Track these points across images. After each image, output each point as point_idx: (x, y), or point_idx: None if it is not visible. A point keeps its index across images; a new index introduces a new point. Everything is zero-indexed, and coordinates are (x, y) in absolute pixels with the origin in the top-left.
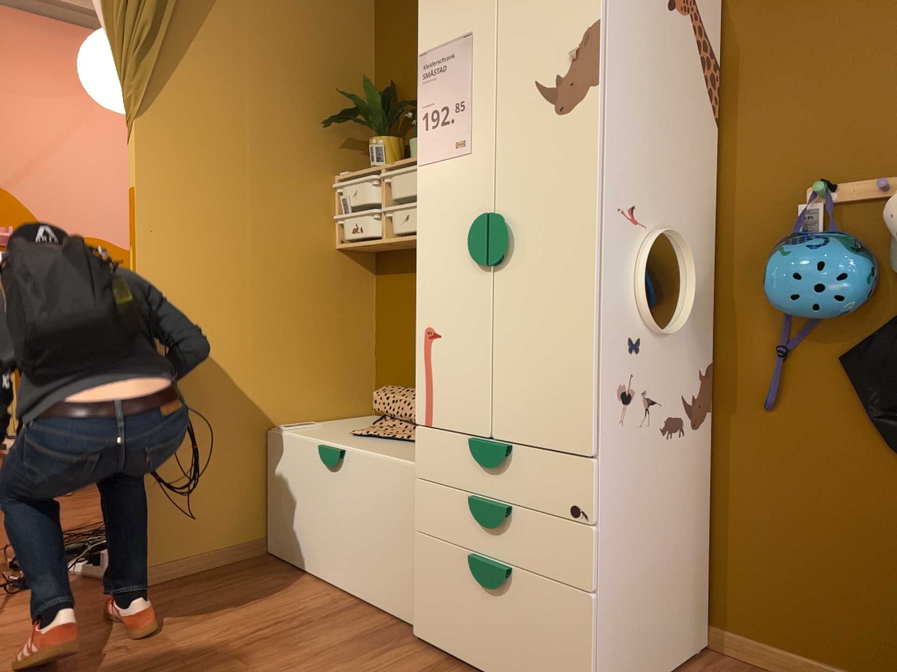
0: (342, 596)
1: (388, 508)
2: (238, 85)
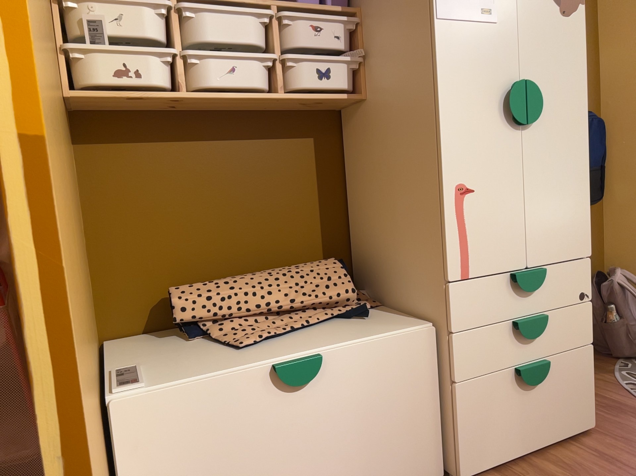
0: None
1: (396, 387)
2: None
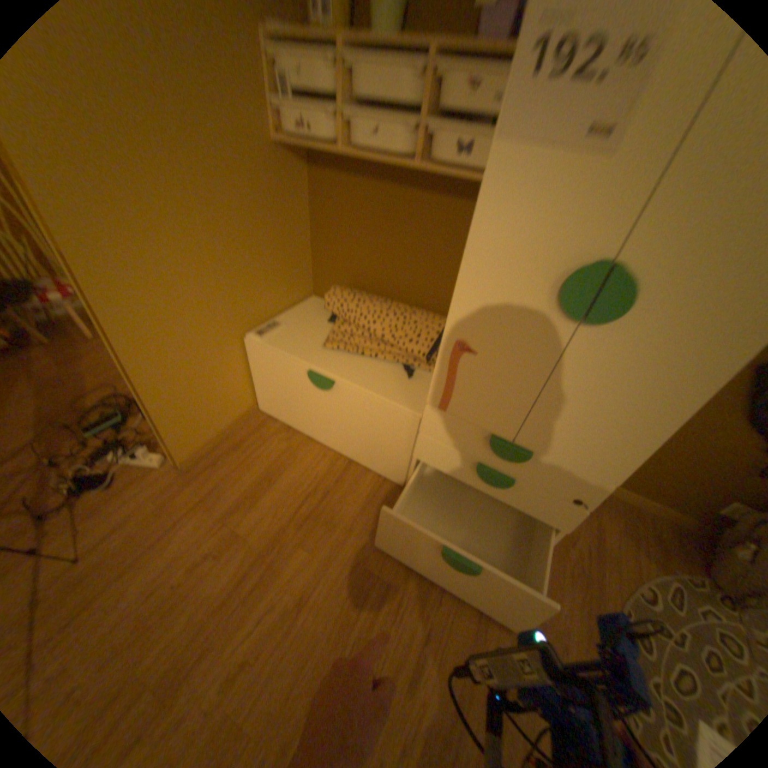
0: (337, 455)
1: (381, 427)
2: None
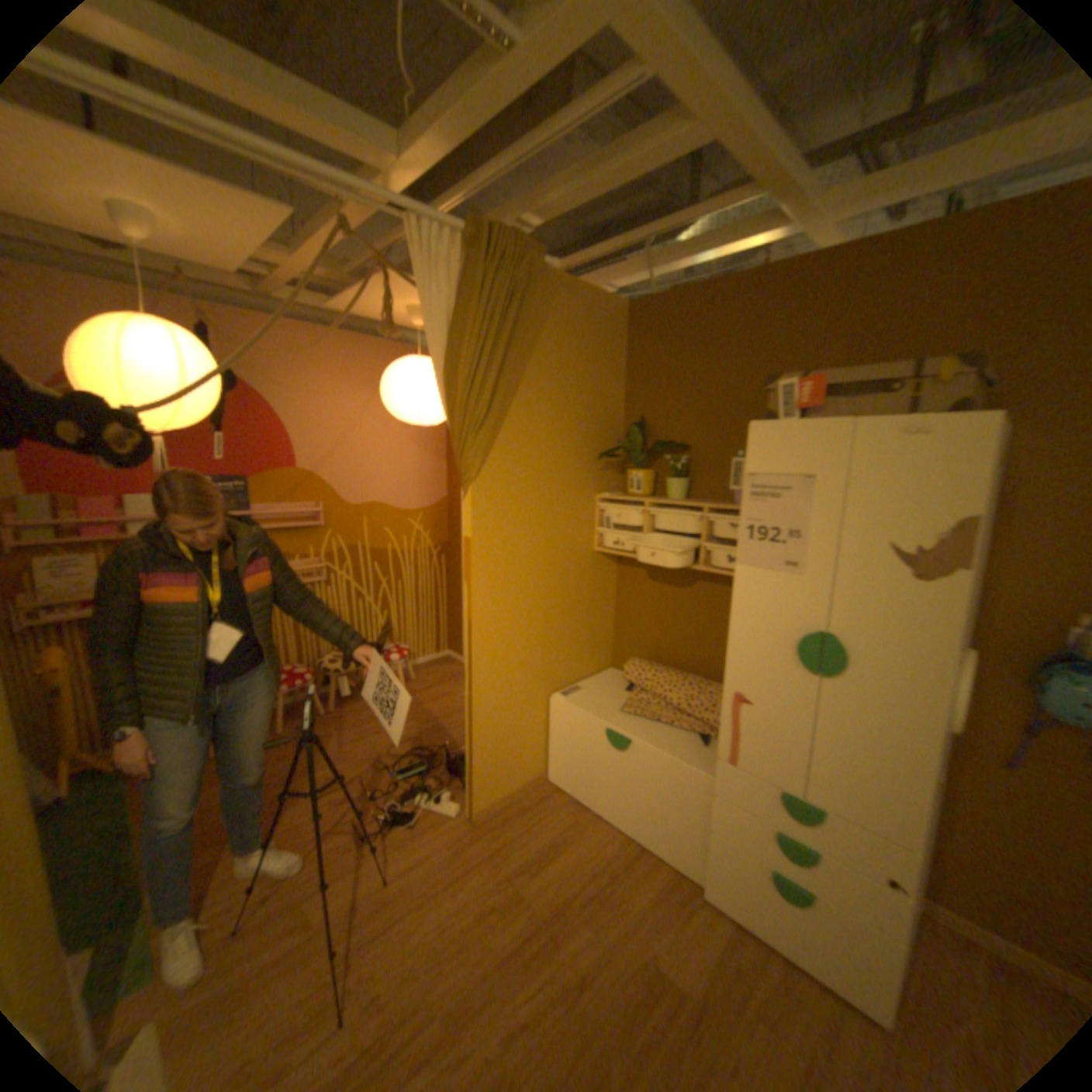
0: (629, 841)
1: (677, 797)
2: (537, 438)
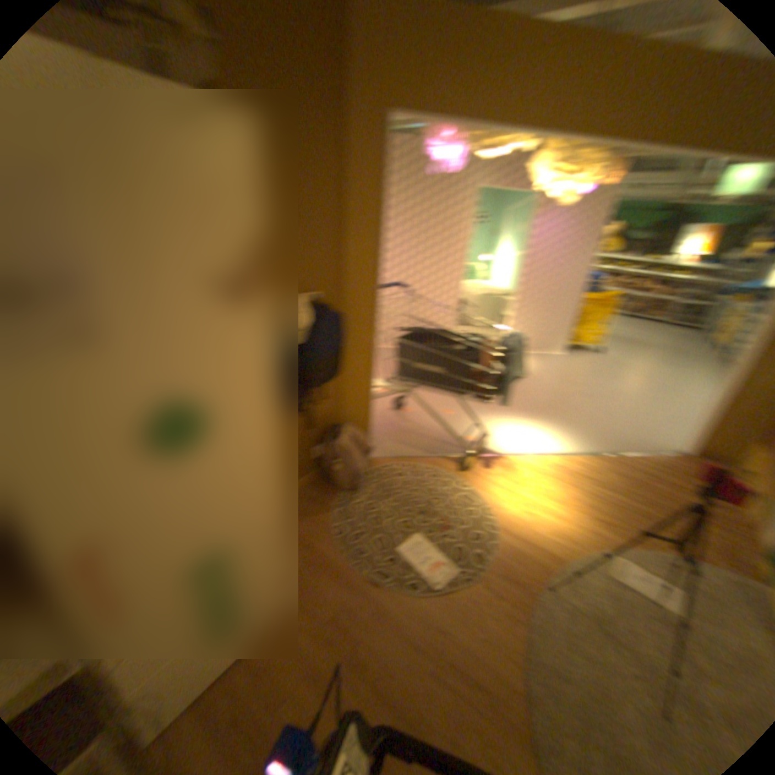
0: None
1: None
2: None
